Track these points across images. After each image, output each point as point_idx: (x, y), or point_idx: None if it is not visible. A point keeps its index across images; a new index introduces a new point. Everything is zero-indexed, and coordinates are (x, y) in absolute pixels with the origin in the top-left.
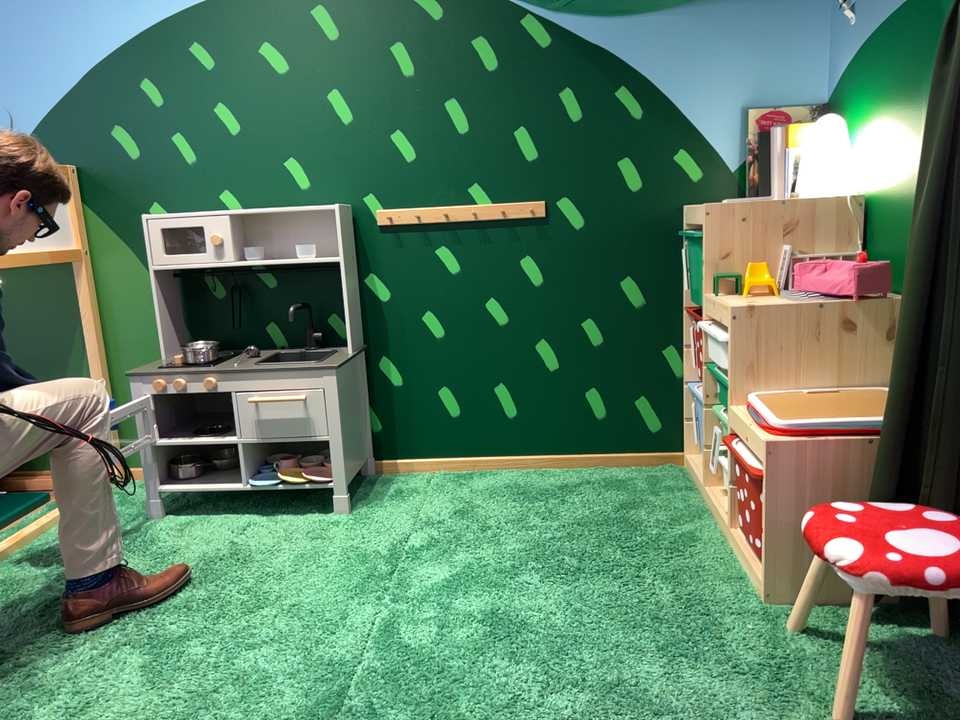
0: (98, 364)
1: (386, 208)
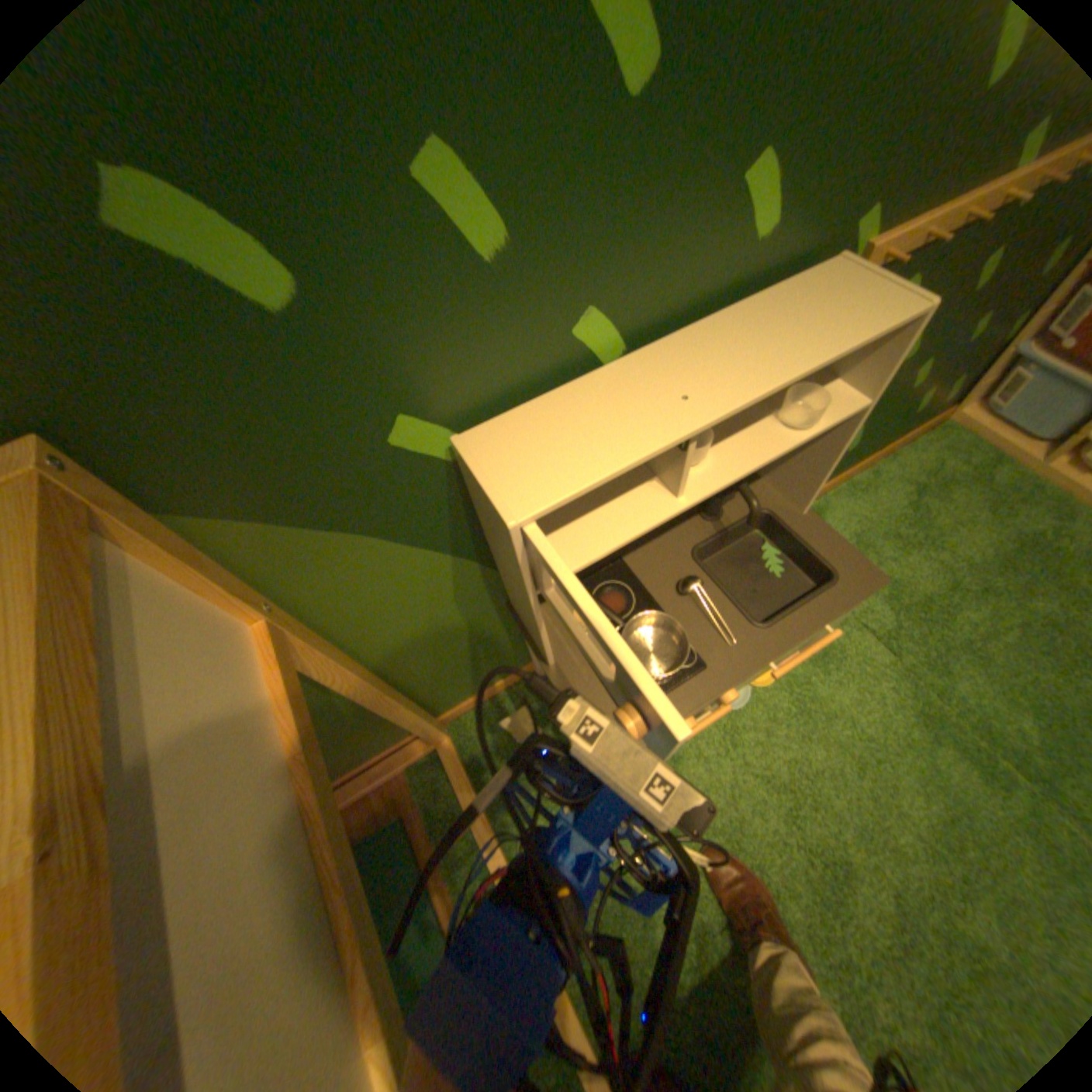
0: (386, 697)
1: (891, 233)
